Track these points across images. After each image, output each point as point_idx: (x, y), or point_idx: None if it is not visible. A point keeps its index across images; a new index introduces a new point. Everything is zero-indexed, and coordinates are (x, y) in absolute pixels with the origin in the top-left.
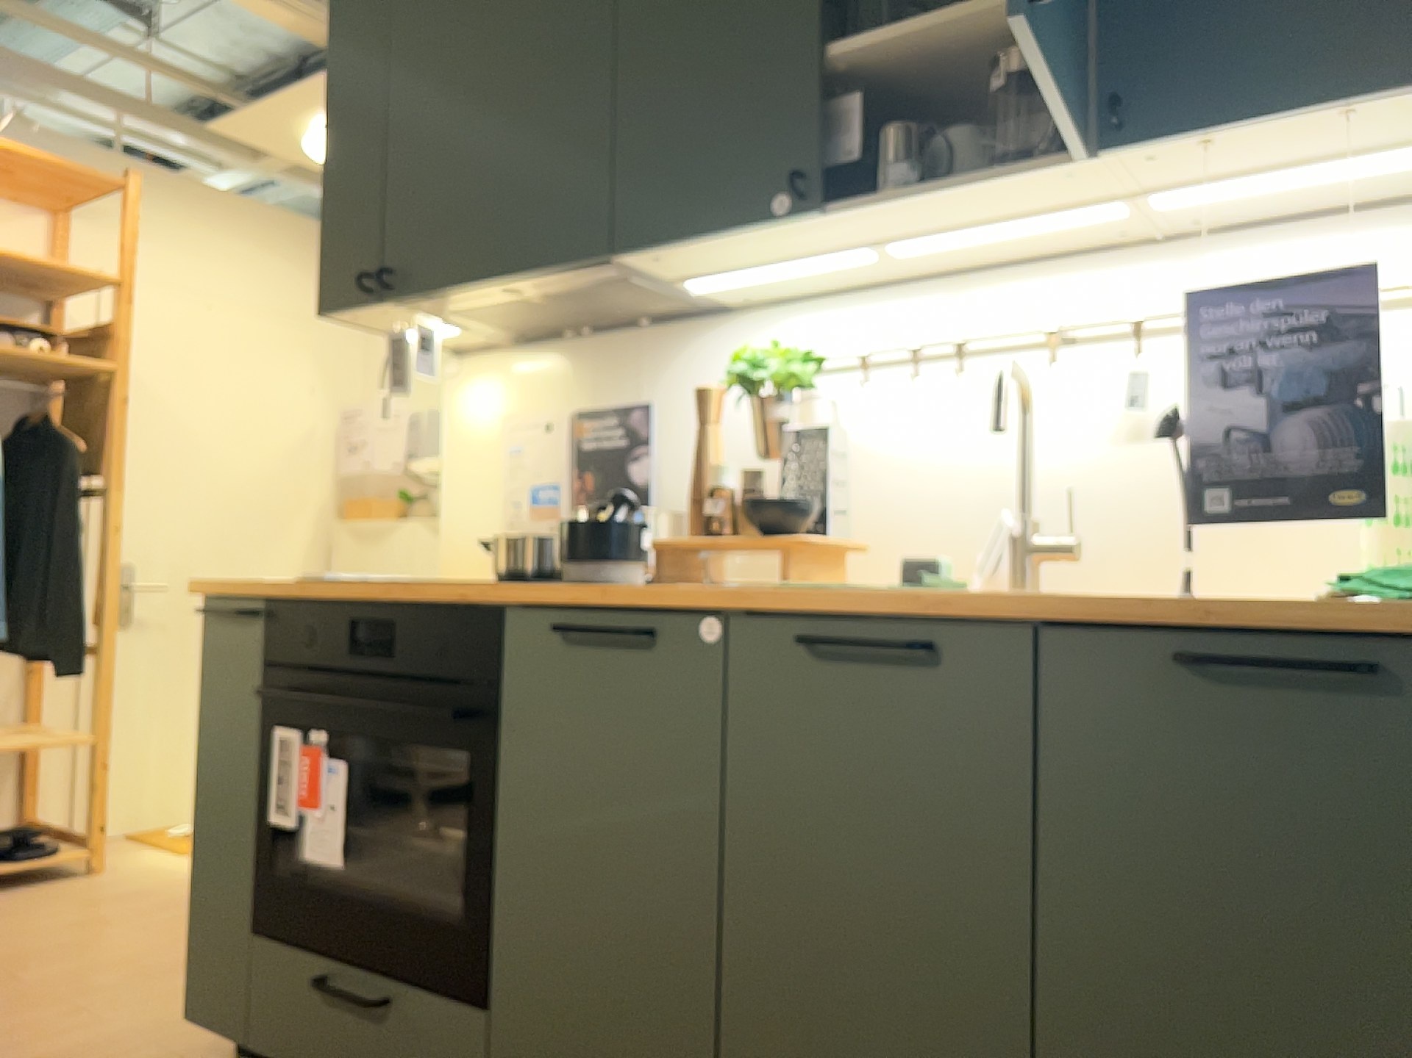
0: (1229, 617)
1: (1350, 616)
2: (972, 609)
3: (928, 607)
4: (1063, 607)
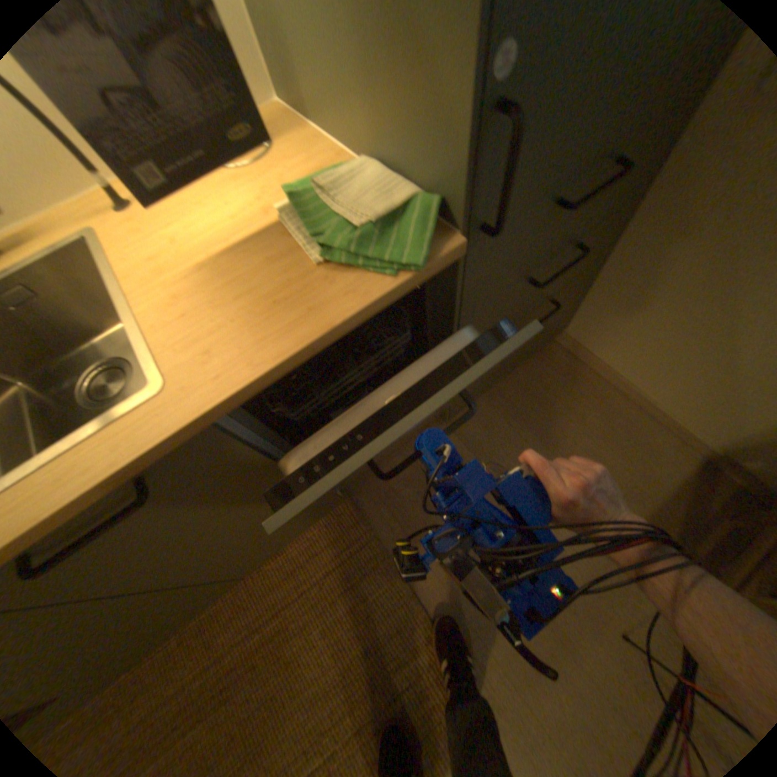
0: (319, 347)
1: (380, 308)
2: (149, 461)
3: (109, 485)
4: (220, 415)
